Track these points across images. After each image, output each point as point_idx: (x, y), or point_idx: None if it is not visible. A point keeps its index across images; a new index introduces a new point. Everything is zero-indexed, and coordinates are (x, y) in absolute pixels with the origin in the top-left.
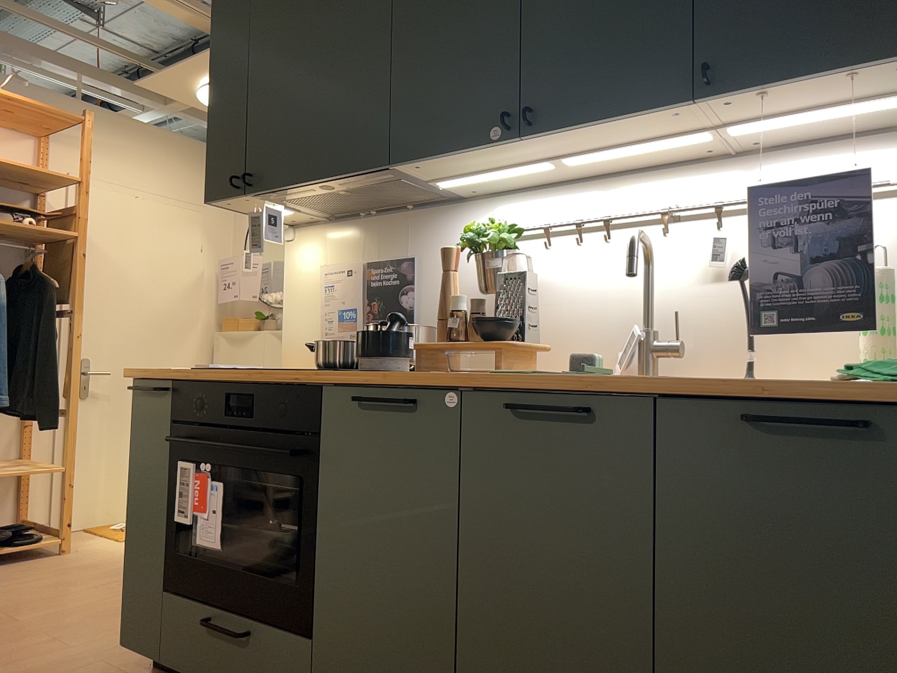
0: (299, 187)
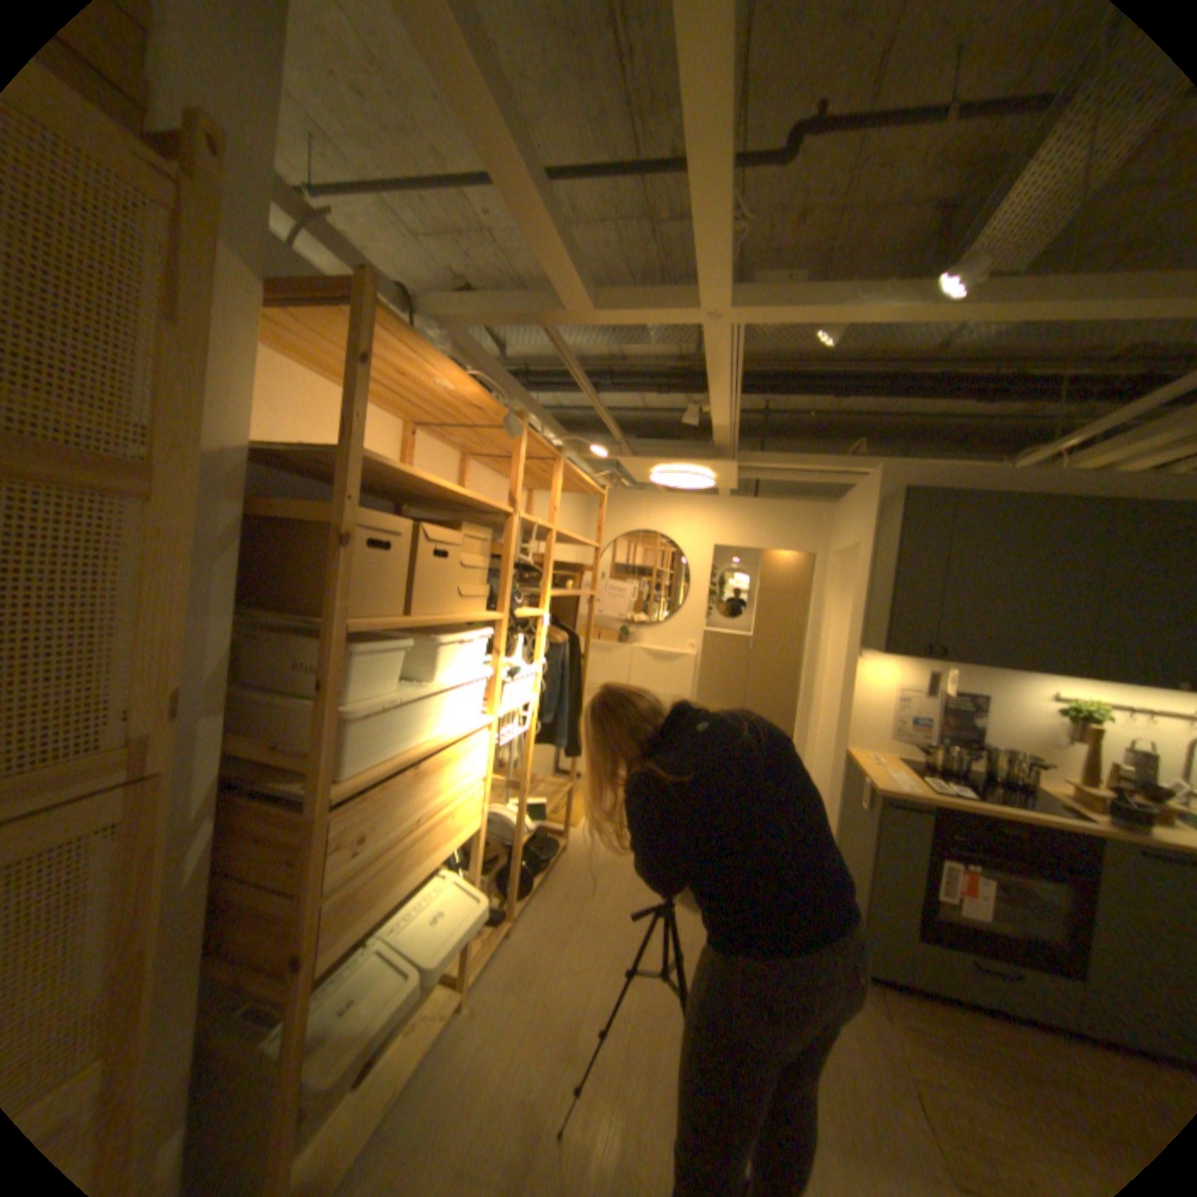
0: (985, 667)
